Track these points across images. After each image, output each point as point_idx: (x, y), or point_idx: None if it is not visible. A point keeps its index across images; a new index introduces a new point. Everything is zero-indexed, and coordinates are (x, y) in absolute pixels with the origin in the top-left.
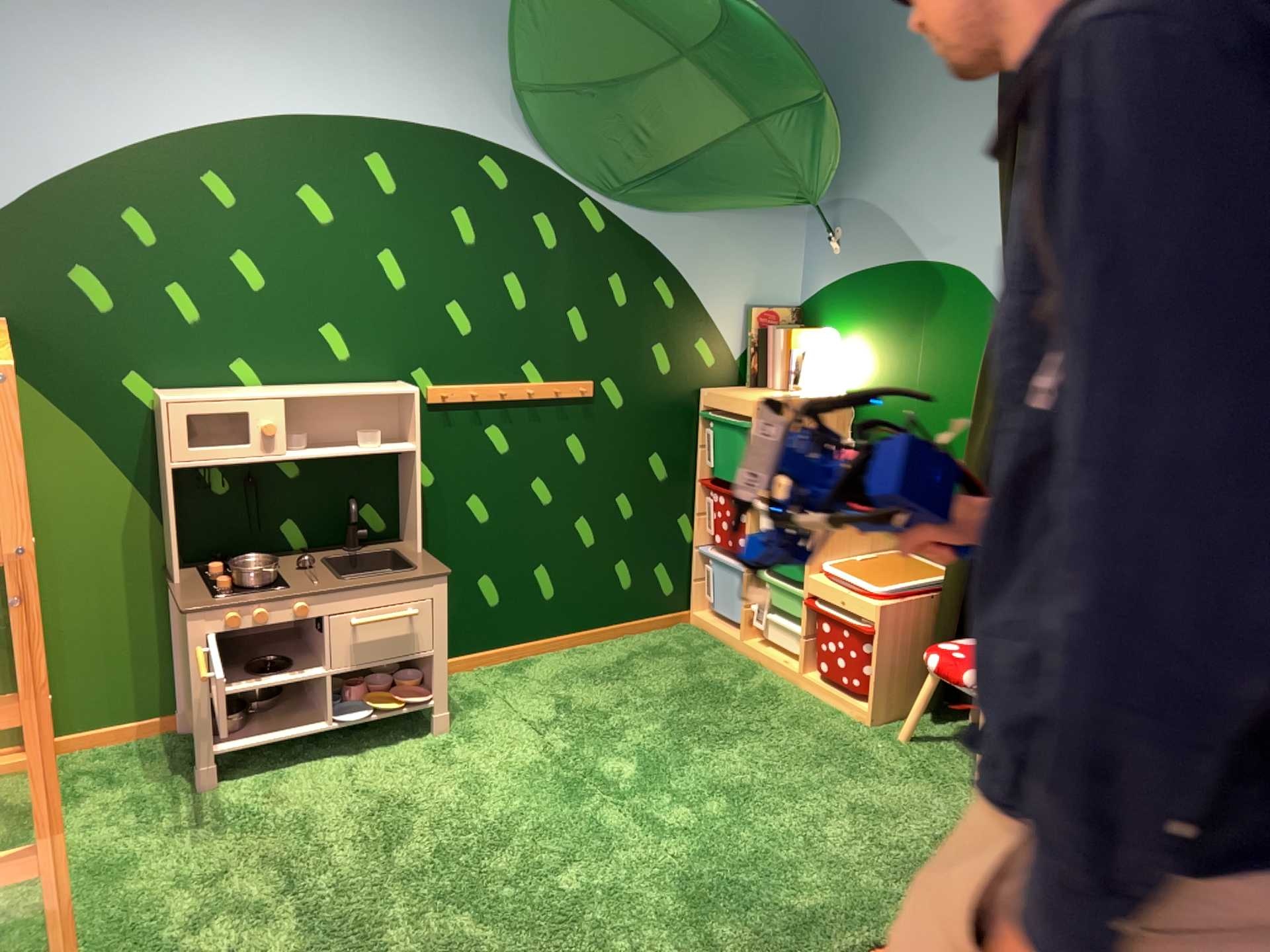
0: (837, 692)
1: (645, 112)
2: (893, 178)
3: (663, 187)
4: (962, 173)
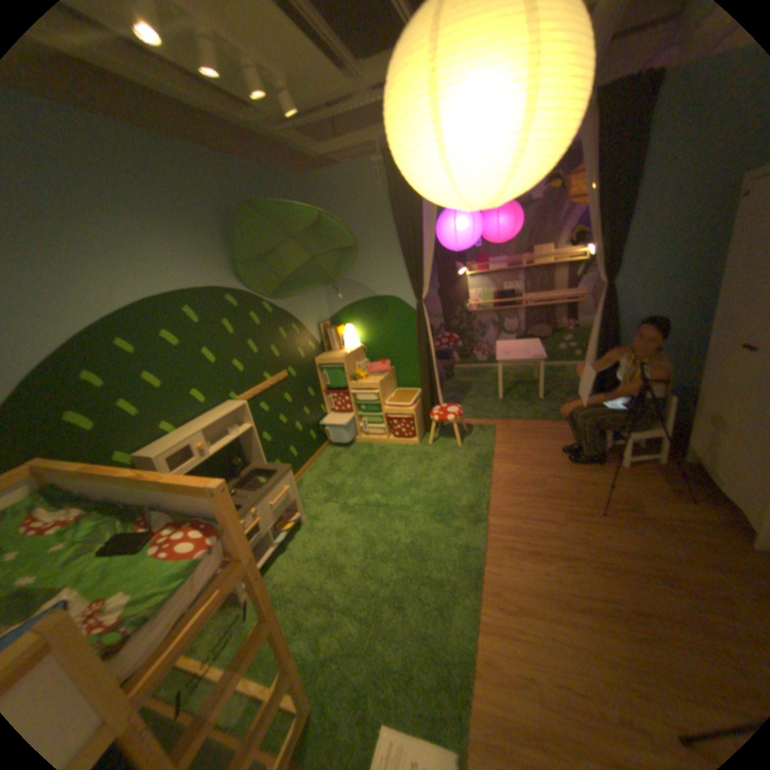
0: (404, 440)
1: (276, 259)
2: (358, 267)
3: (284, 287)
4: (386, 262)
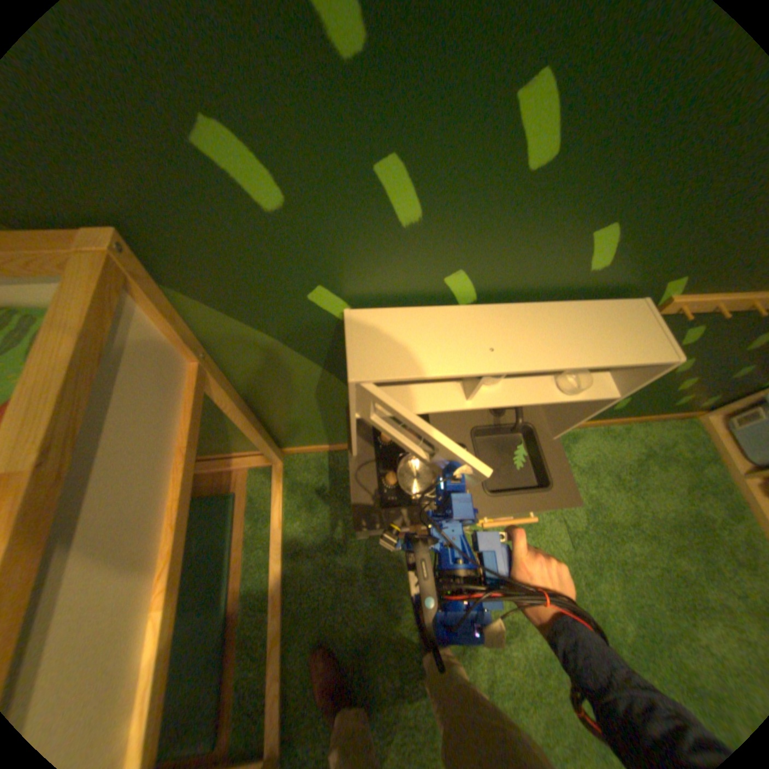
0: None
1: None
2: None
3: None
4: None
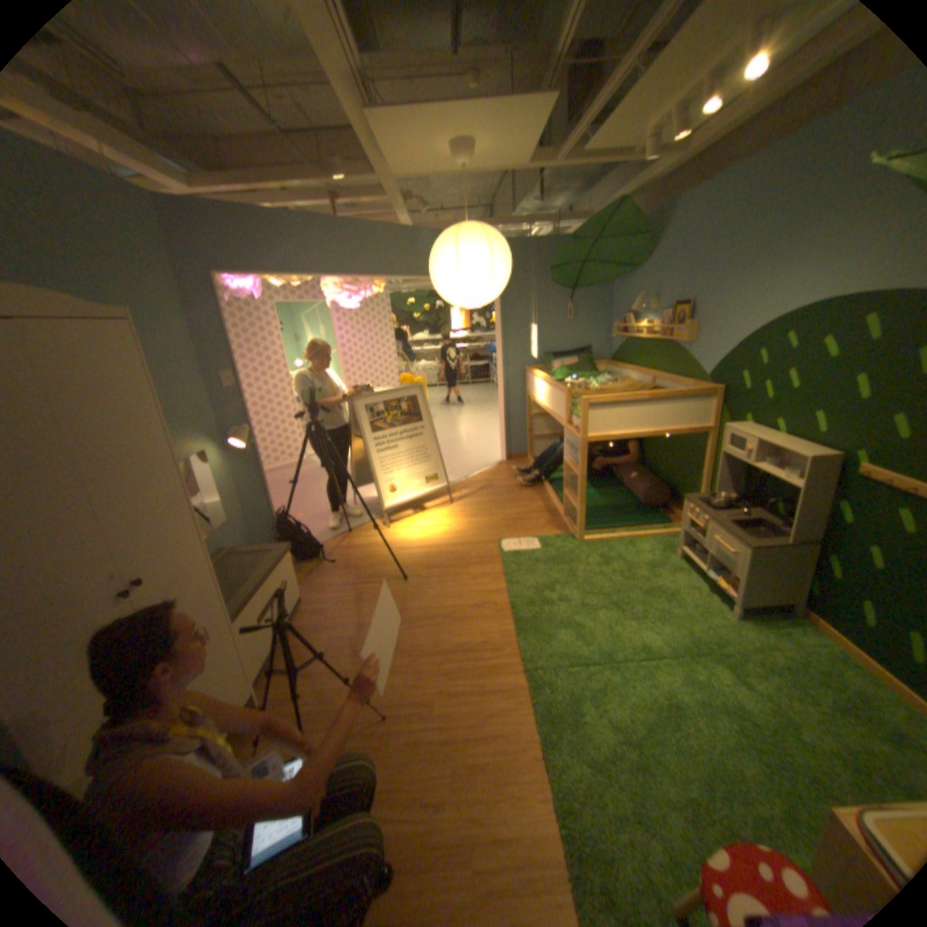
0: None
1: None
2: None
3: None
4: None
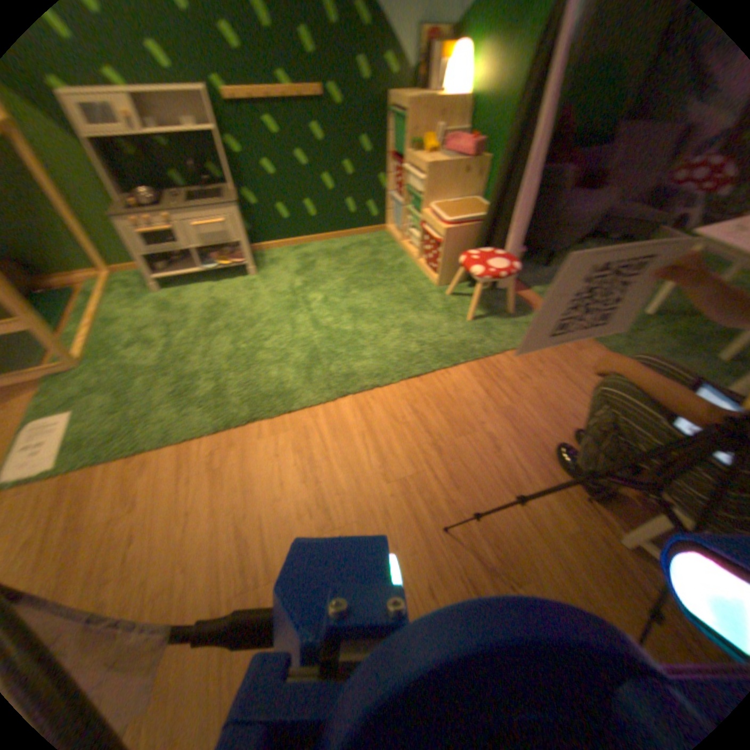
0: (427, 270)
1: None
2: None
3: None
4: None
